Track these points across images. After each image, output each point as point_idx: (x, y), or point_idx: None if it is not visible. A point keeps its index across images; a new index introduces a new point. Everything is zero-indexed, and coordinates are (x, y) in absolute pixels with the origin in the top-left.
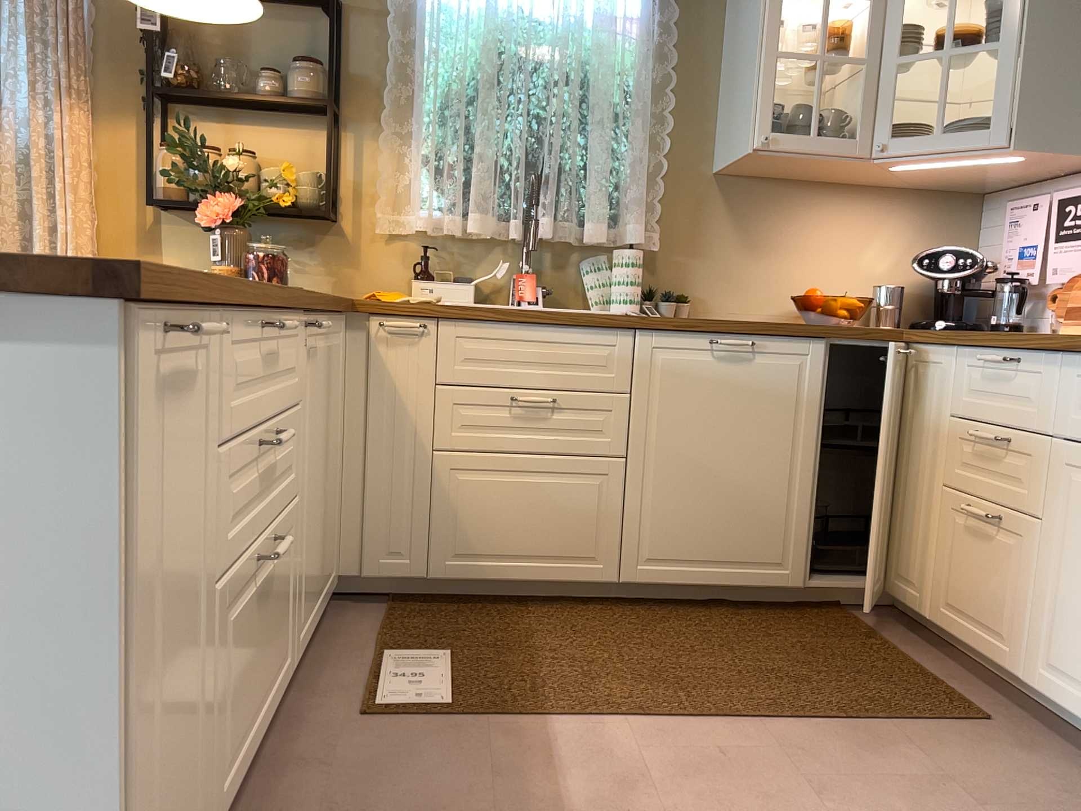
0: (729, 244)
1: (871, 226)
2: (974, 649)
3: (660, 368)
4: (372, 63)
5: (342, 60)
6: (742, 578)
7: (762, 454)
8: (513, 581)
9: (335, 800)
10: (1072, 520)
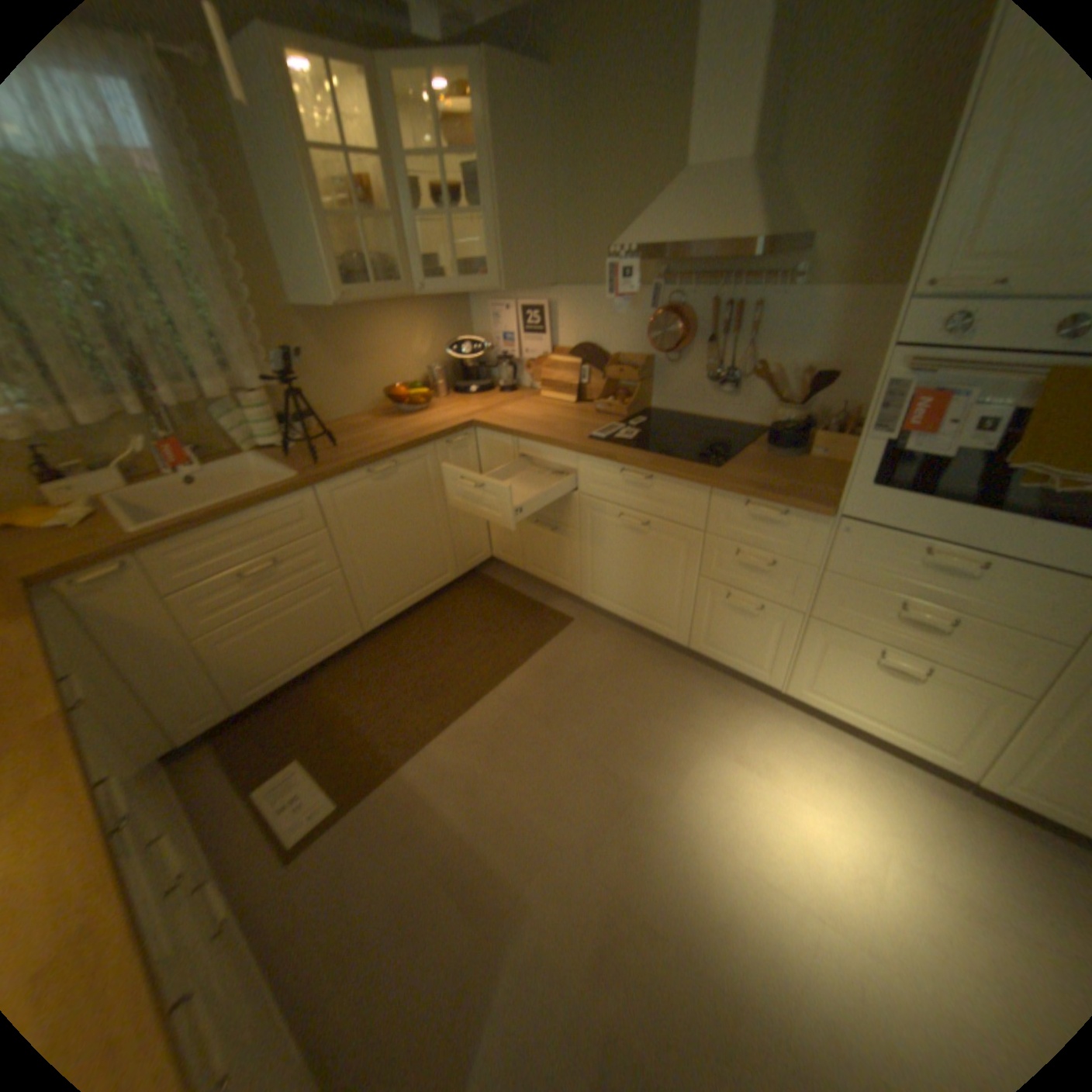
0: (320, 363)
1: (408, 325)
2: (551, 584)
3: (338, 506)
4: None
5: None
6: (427, 593)
7: (417, 525)
8: (296, 678)
9: (331, 945)
10: (593, 532)
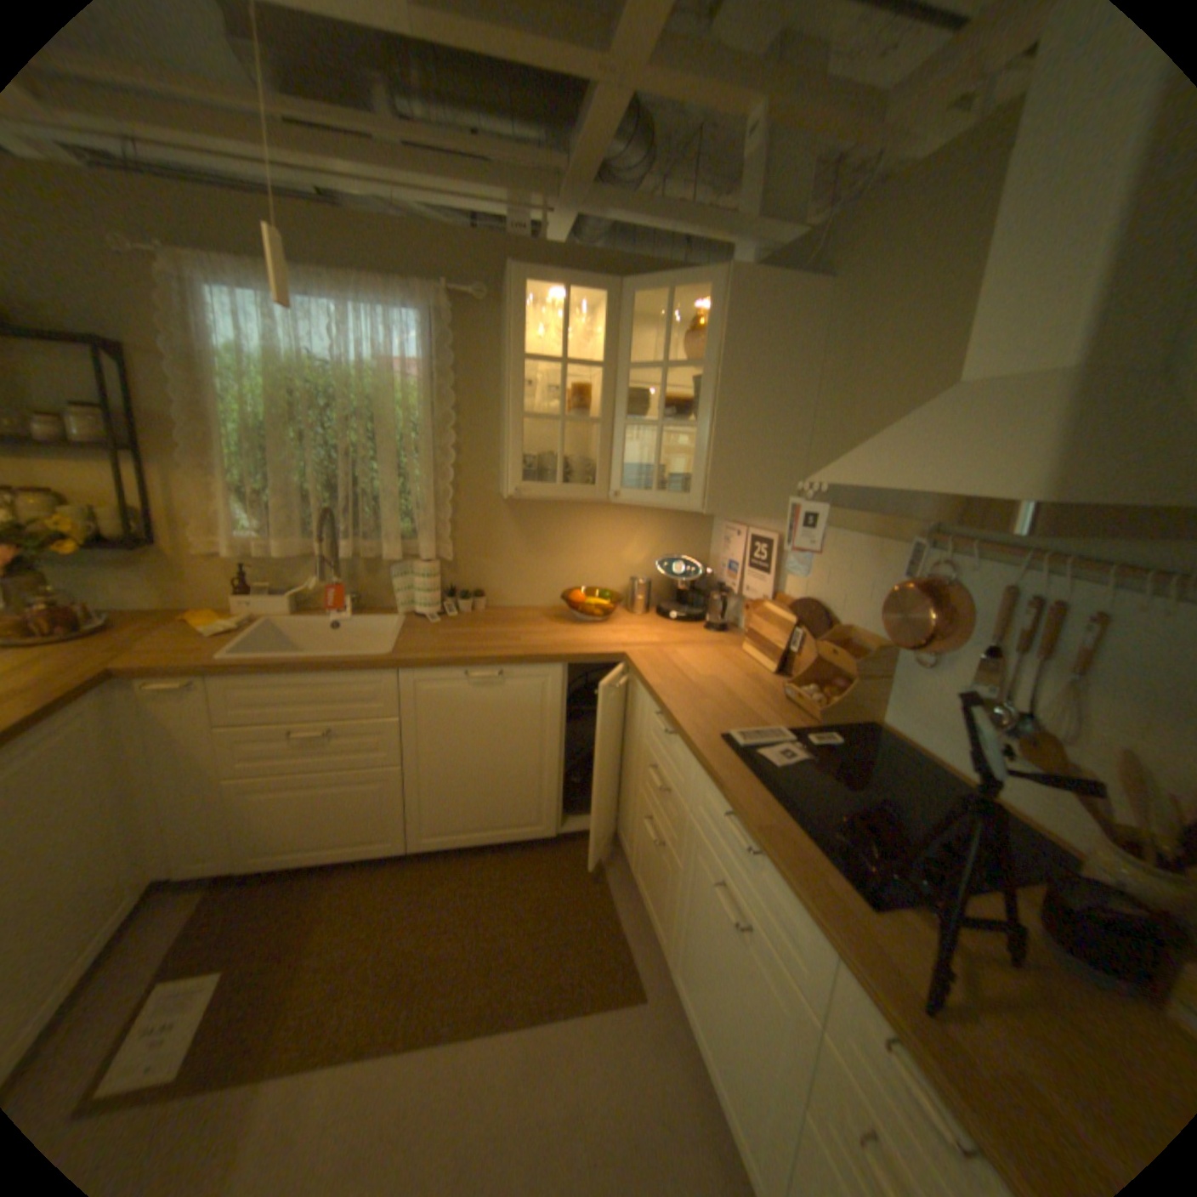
0: (516, 548)
1: (629, 530)
2: (650, 920)
3: (422, 697)
4: (163, 399)
5: (131, 397)
6: (505, 837)
7: (514, 752)
8: (314, 865)
9: None
10: (695, 885)
